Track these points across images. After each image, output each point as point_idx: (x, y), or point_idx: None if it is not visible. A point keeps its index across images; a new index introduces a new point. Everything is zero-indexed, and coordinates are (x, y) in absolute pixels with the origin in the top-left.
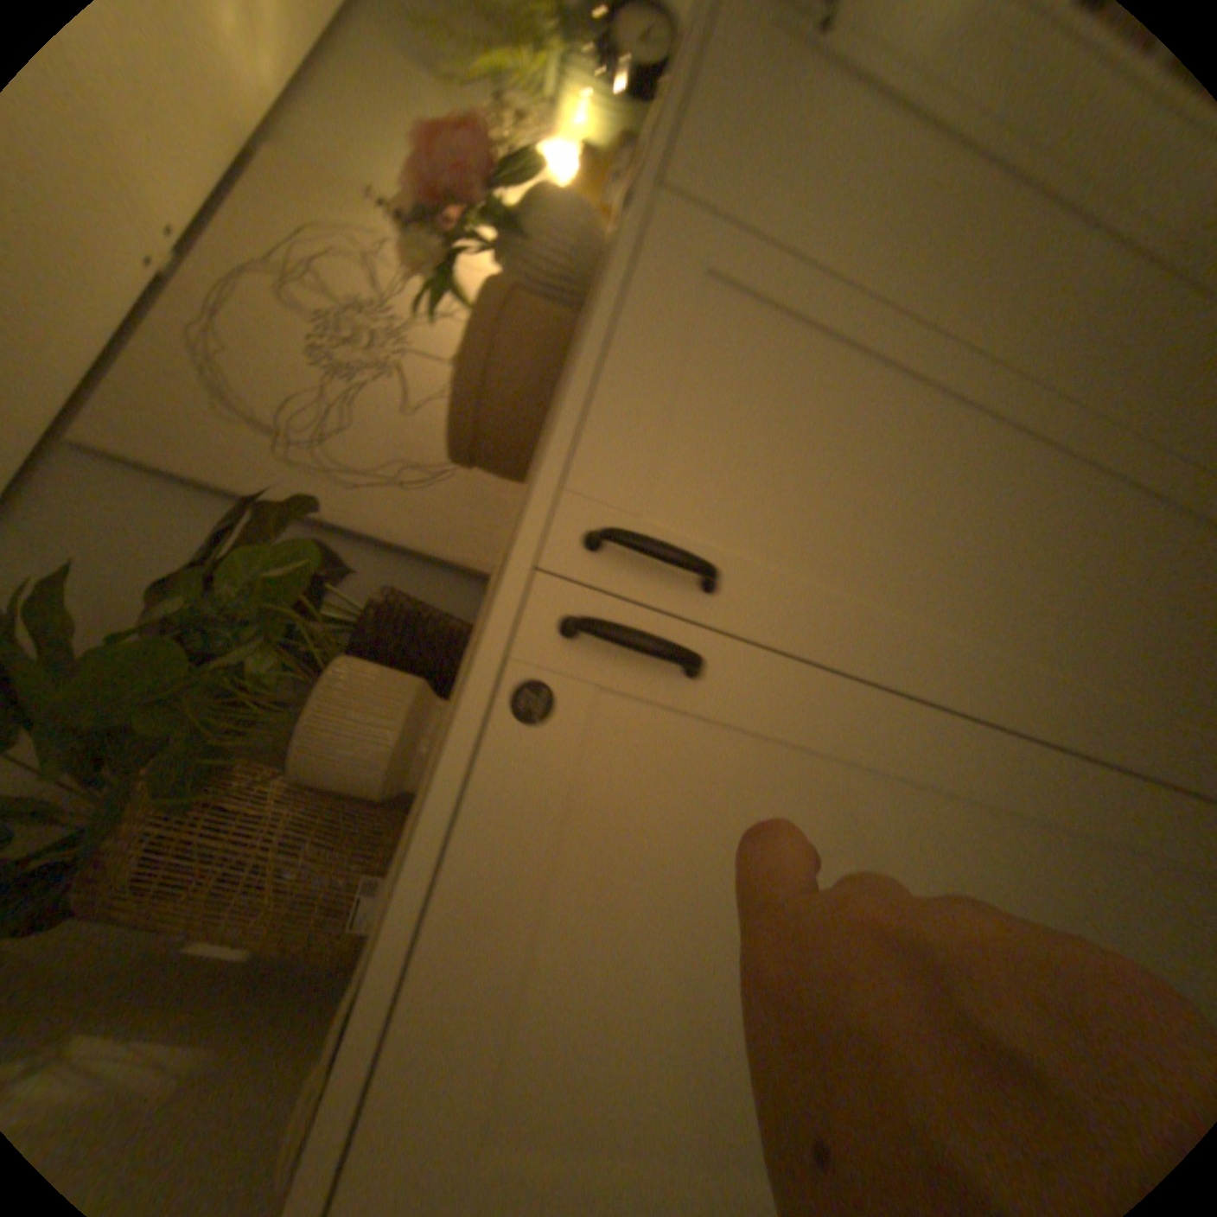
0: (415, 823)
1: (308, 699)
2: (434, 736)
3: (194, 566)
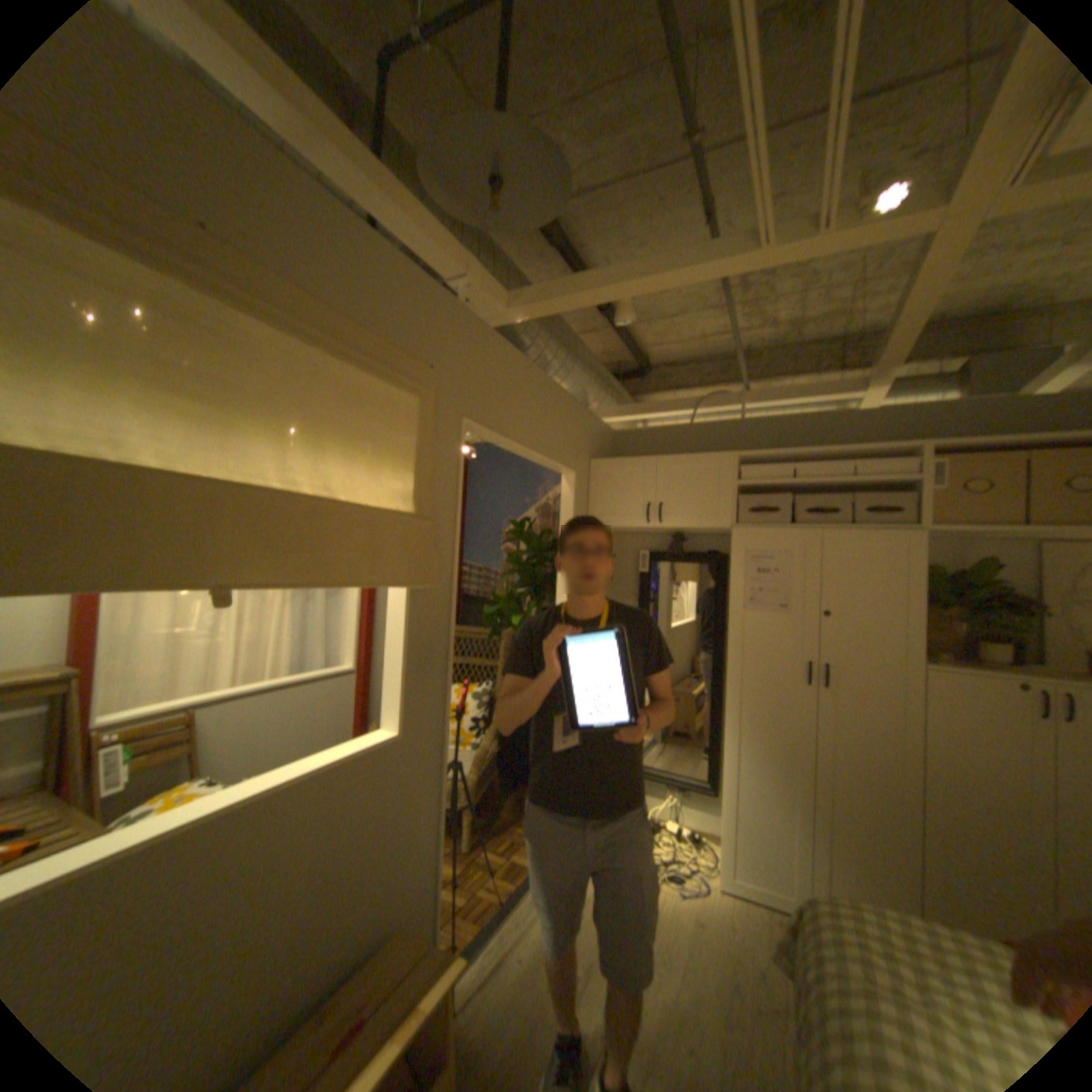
0: (987, 672)
1: (996, 642)
2: (998, 669)
3: (1014, 599)
